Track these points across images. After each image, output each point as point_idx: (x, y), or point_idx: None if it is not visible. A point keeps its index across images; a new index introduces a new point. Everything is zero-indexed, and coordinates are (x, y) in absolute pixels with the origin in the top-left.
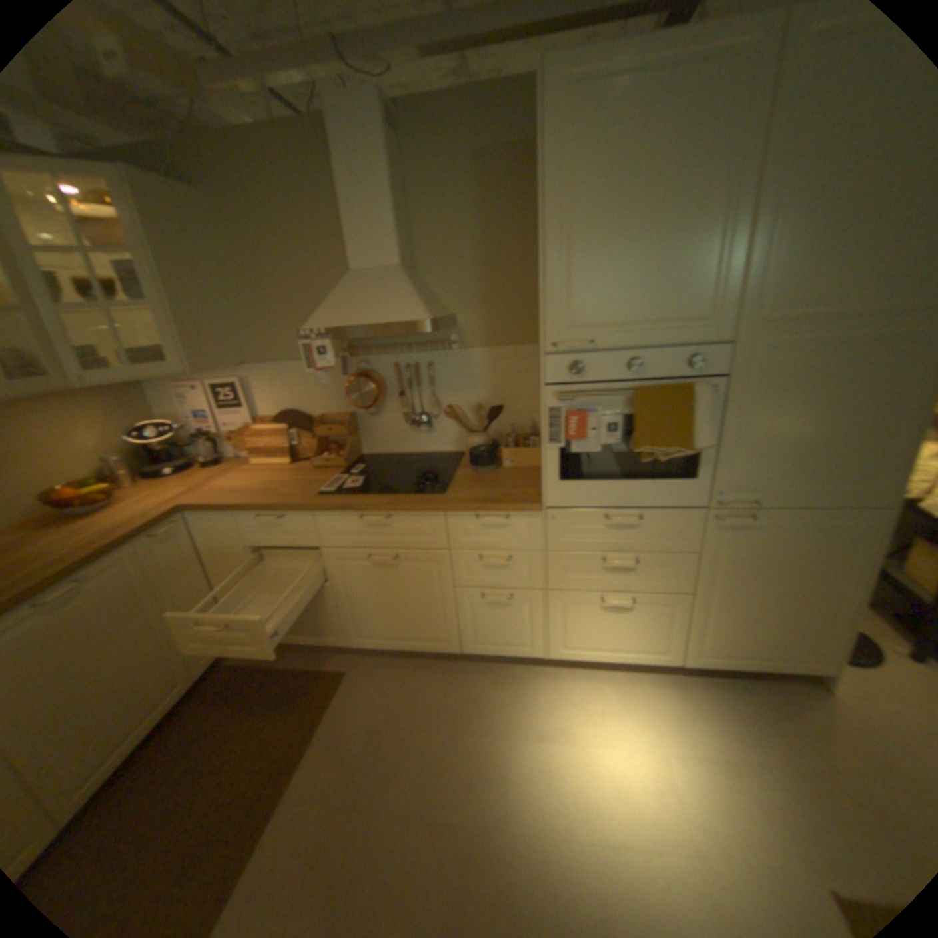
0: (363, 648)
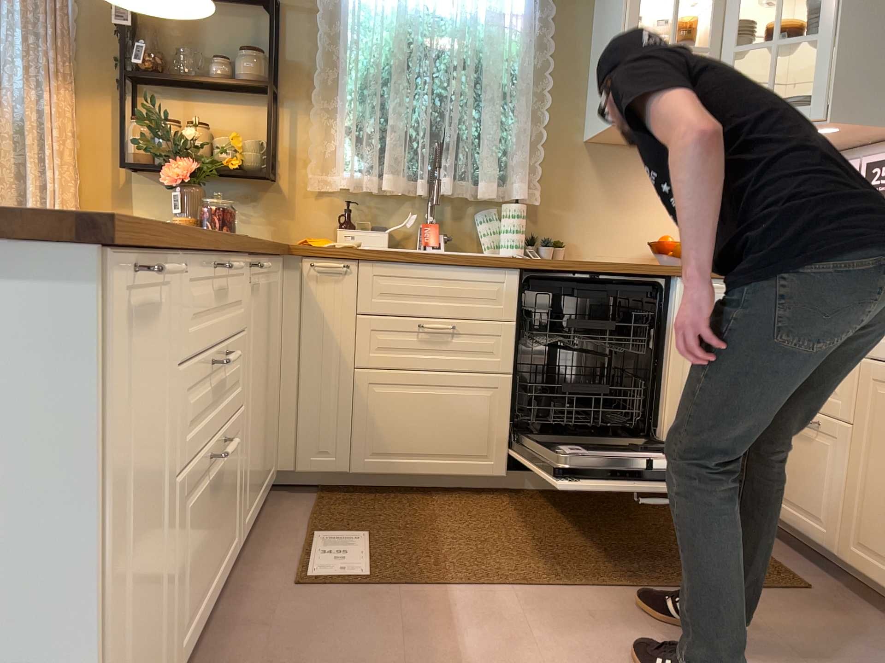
0: (858, 572)
